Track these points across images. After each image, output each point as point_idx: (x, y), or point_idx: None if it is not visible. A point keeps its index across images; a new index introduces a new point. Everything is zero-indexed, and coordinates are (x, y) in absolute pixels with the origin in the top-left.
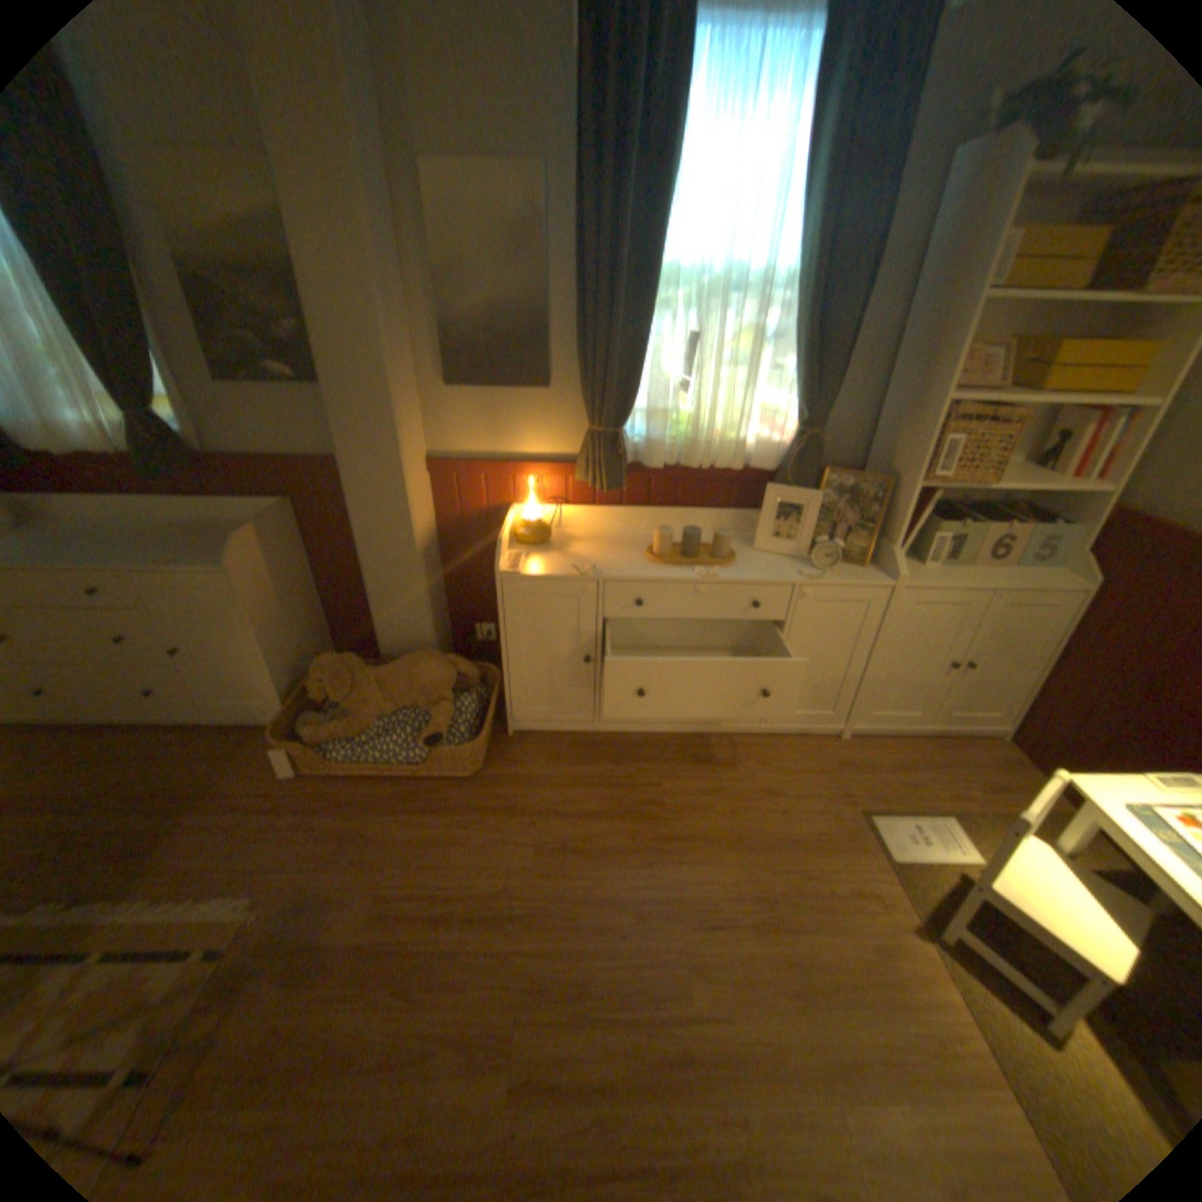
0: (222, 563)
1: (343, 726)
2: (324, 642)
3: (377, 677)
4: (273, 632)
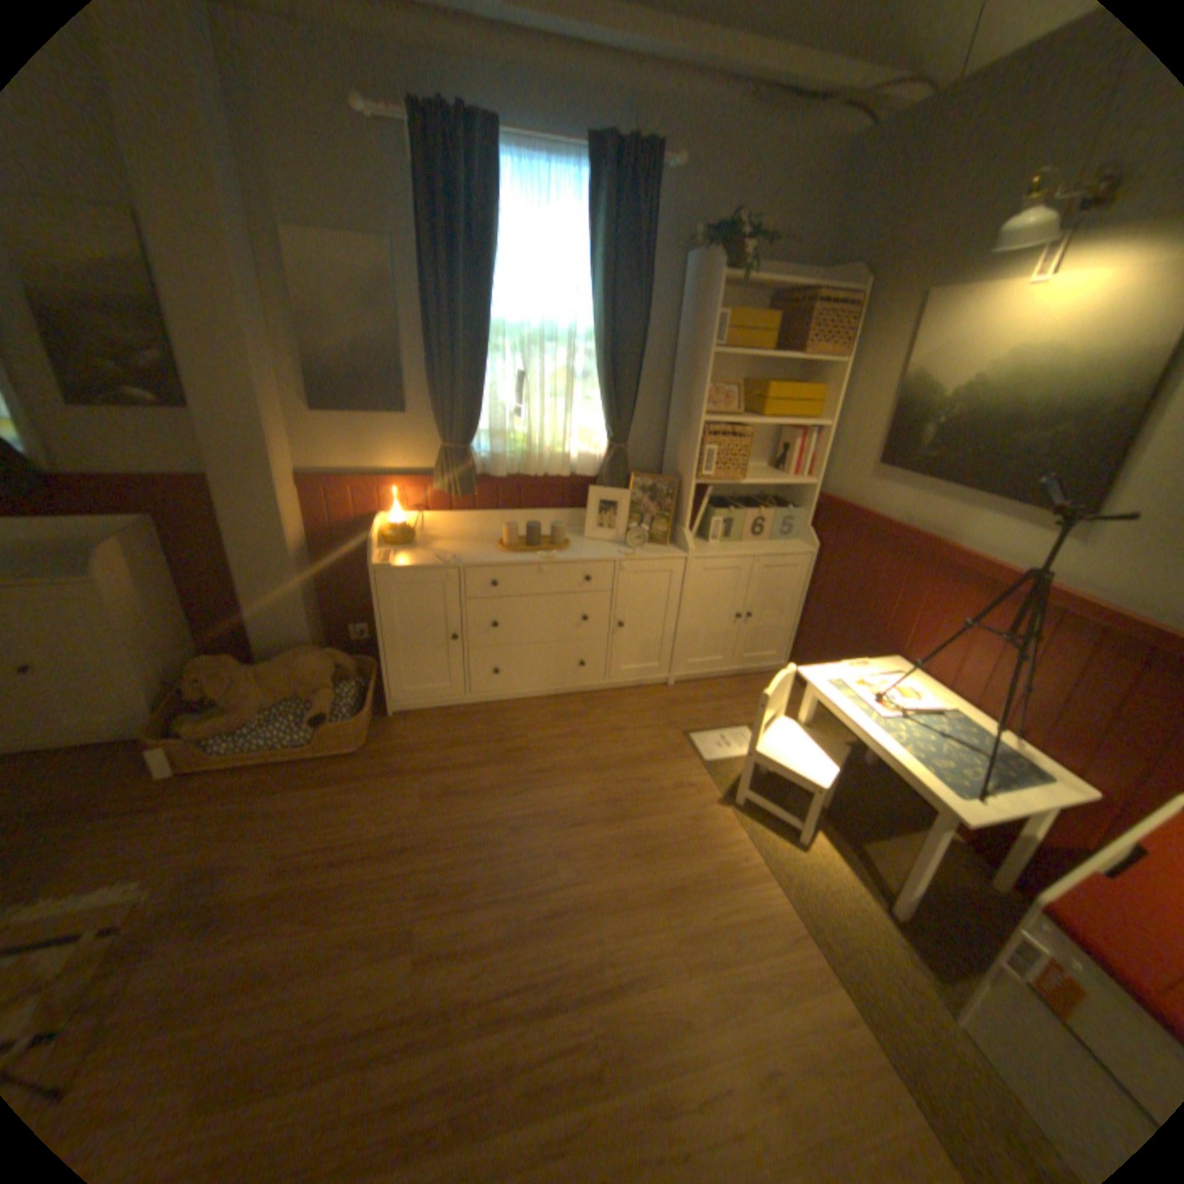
0: (85, 573)
1: (222, 721)
2: (188, 654)
3: (254, 673)
4: (139, 641)
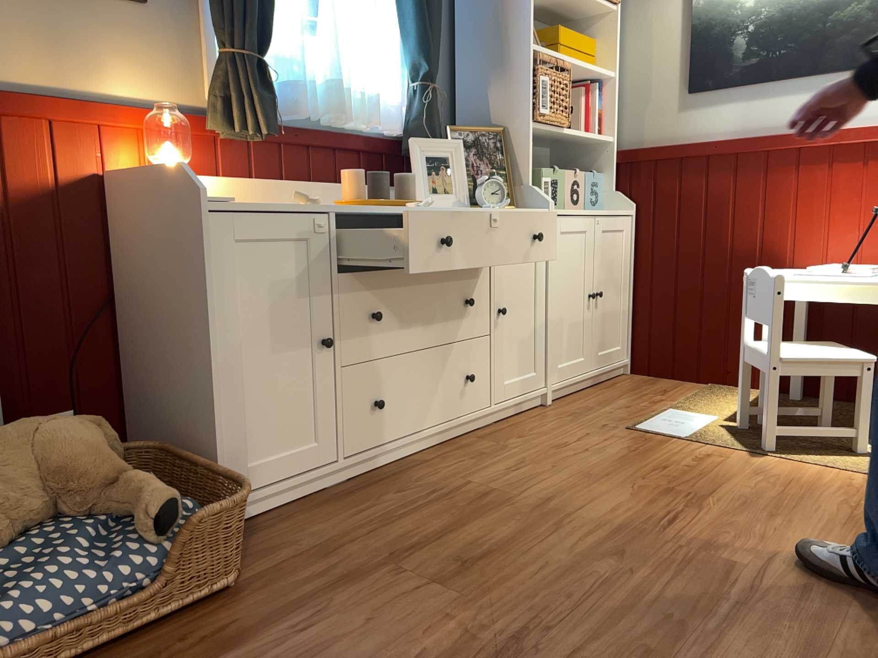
0: None
1: None
2: None
3: None
4: None
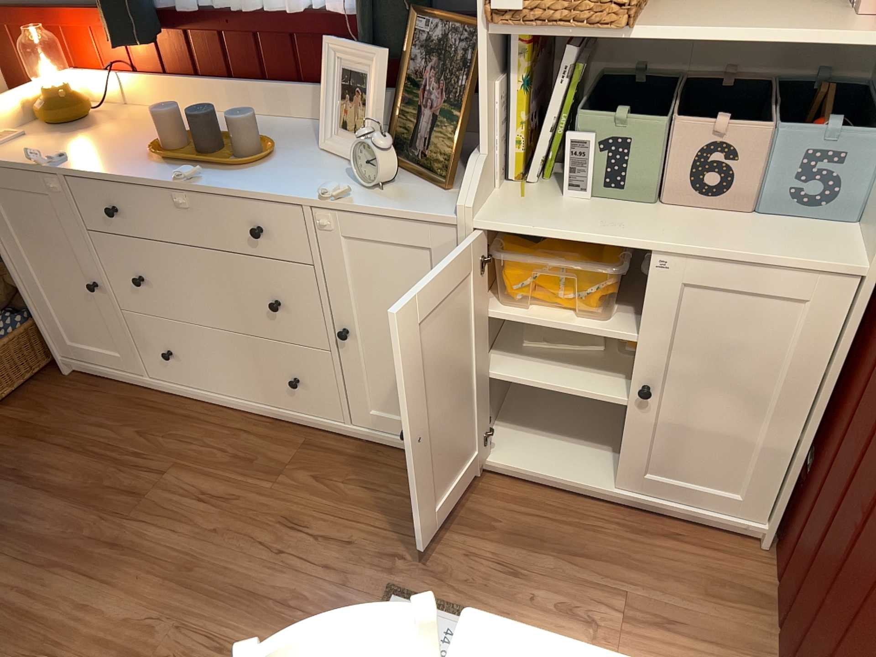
0: None
1: None
2: None
3: None
4: None
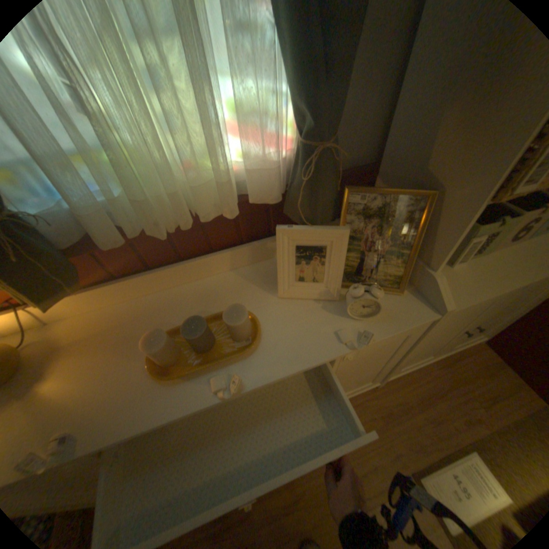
0: None
1: None
2: None
3: None
4: None
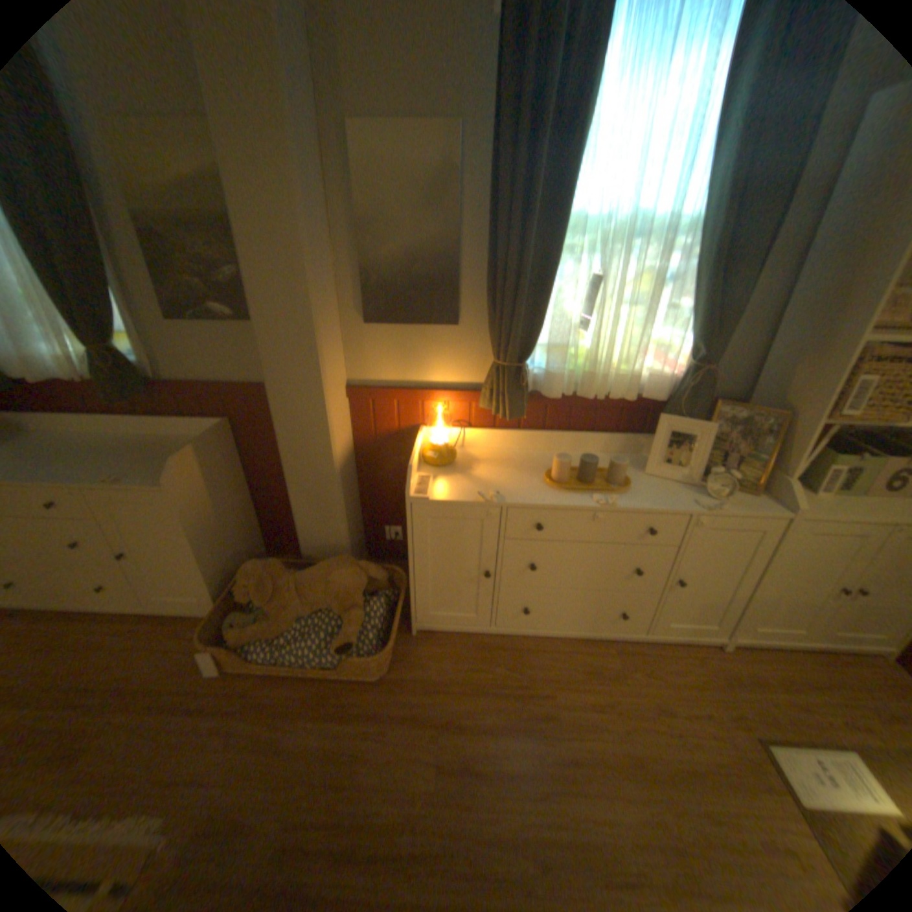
0: (162, 480)
1: (265, 627)
2: (255, 538)
3: (297, 581)
4: (208, 537)
